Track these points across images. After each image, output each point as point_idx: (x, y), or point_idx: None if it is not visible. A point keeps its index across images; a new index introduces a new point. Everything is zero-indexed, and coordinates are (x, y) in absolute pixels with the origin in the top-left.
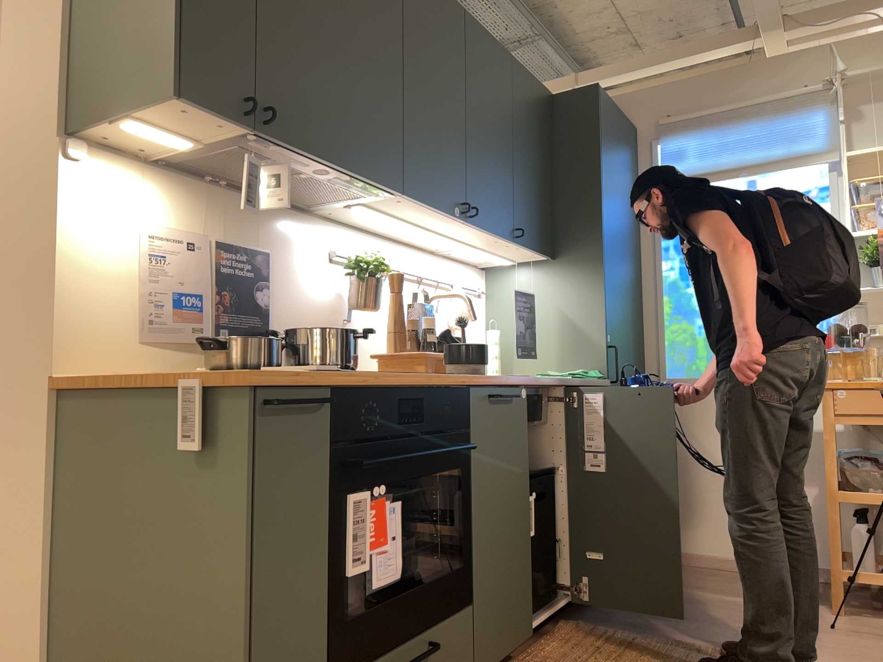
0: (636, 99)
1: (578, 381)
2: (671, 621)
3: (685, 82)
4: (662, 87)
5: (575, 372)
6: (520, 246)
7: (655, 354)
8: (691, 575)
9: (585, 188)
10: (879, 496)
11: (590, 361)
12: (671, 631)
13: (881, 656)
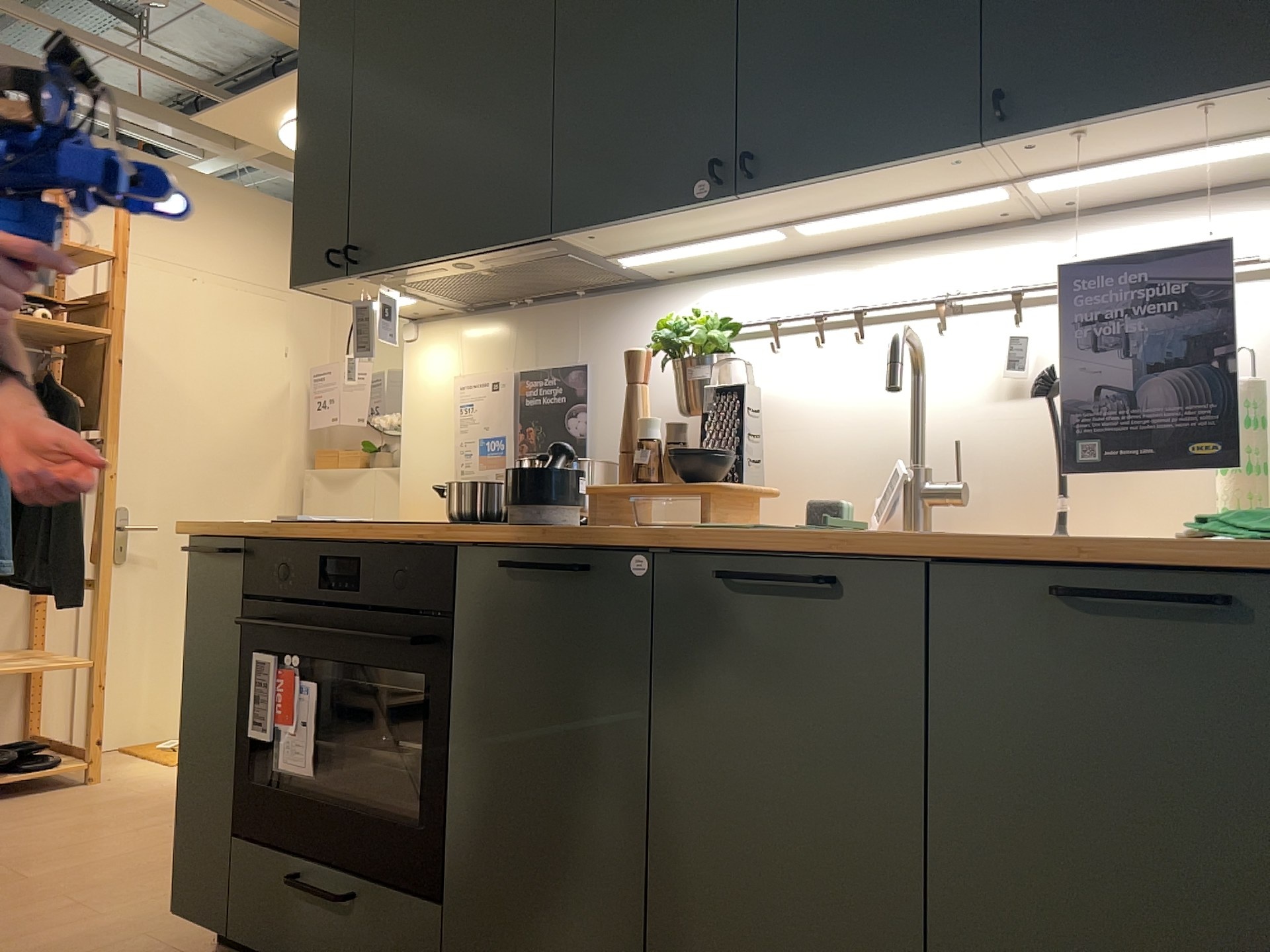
0: None
1: (950, 545)
2: None
3: None
4: None
5: None
6: (1065, 133)
7: None
8: None
9: None
10: None
11: None
12: None
13: None
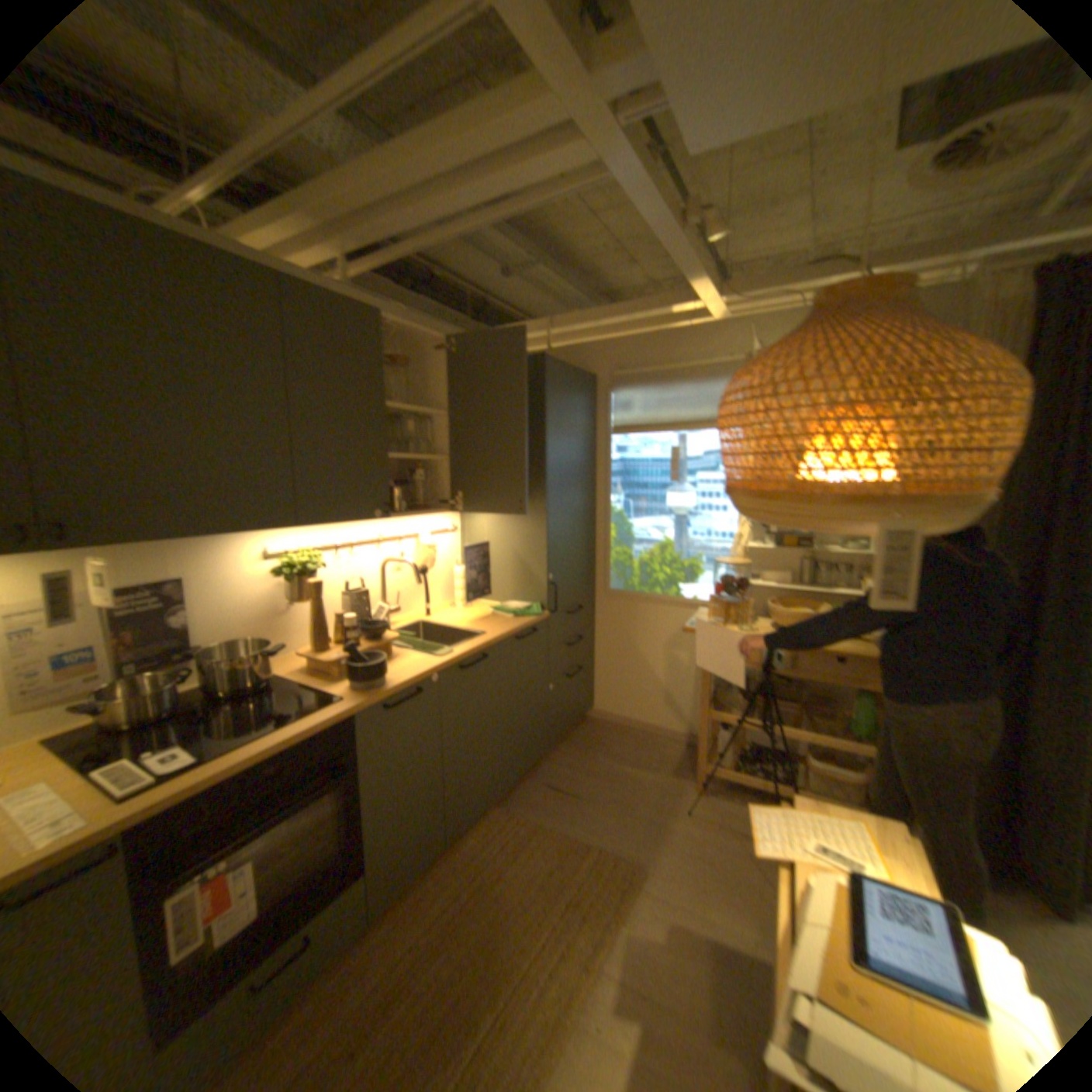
0: (598, 349)
1: (505, 637)
2: (573, 806)
3: (637, 337)
4: (618, 340)
5: (521, 604)
6: (467, 511)
7: (602, 570)
8: (613, 740)
9: (533, 450)
10: (736, 721)
11: (534, 596)
12: (568, 821)
13: (709, 856)
